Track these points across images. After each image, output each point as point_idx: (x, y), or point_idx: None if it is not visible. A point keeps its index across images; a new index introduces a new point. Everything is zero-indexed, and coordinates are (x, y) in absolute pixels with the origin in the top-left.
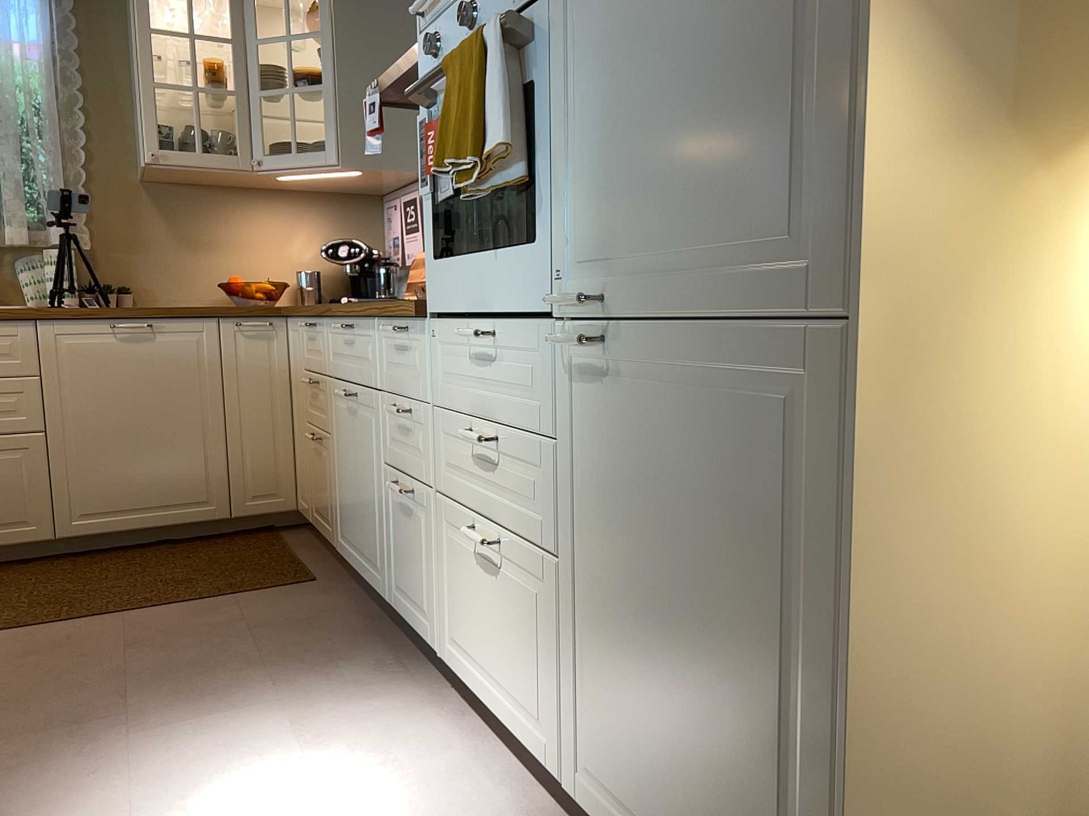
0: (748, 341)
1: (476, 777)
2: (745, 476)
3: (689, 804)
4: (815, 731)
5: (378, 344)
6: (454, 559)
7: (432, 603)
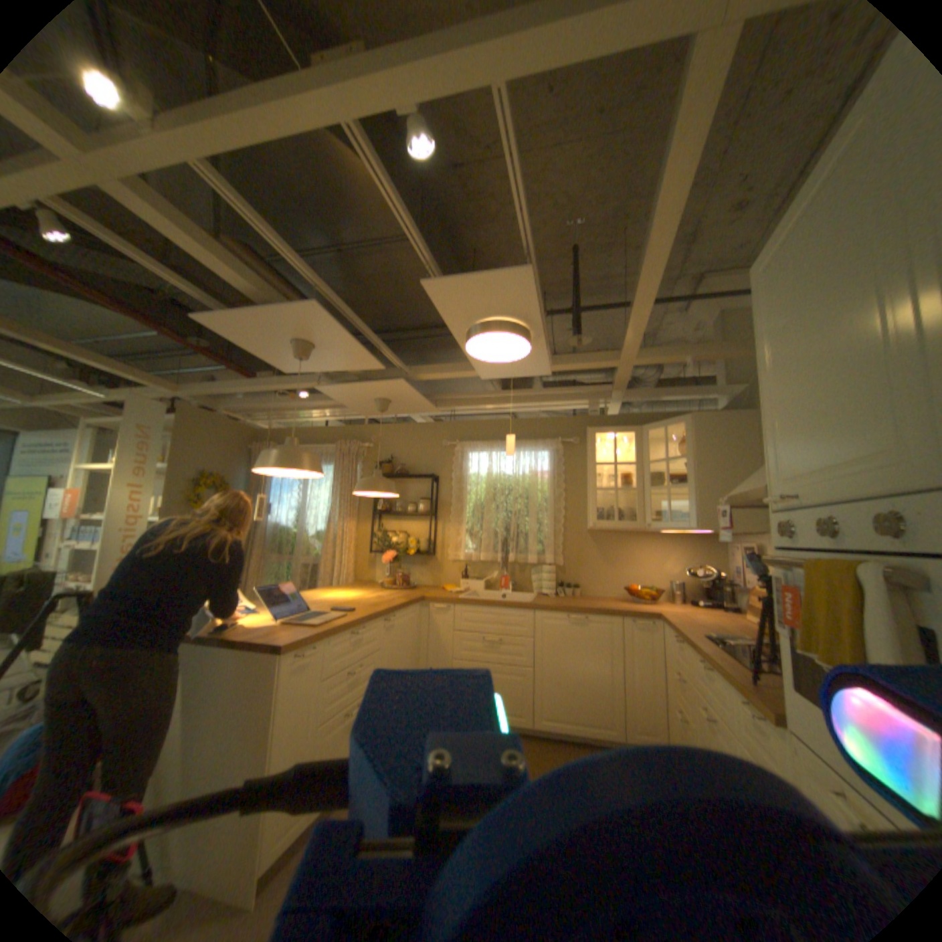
0: None
1: None
2: None
3: None
4: None
5: (733, 702)
6: None
7: None
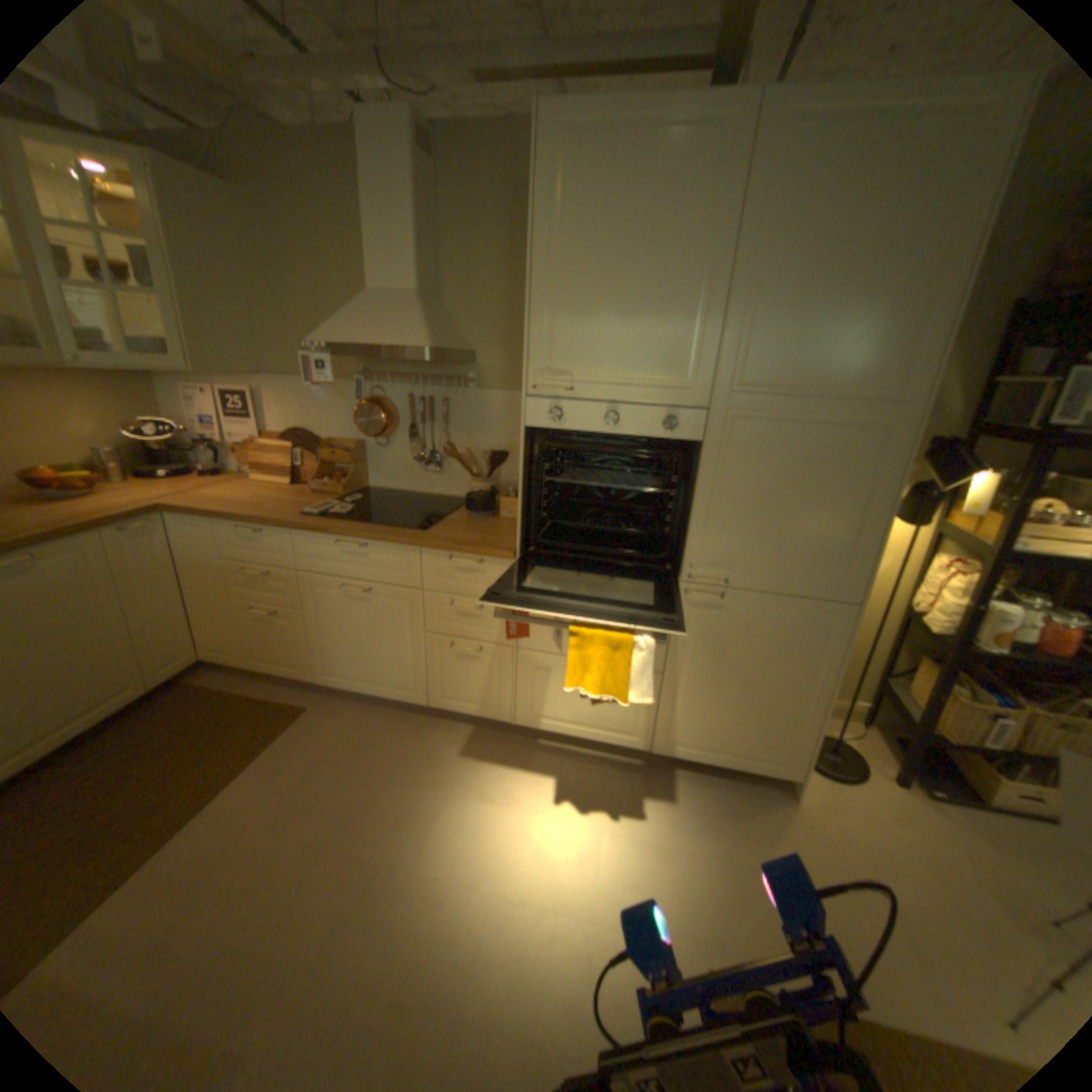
0: (803, 602)
1: (579, 765)
2: (793, 640)
3: (739, 734)
4: (808, 703)
5: (419, 562)
6: (537, 676)
7: (502, 699)
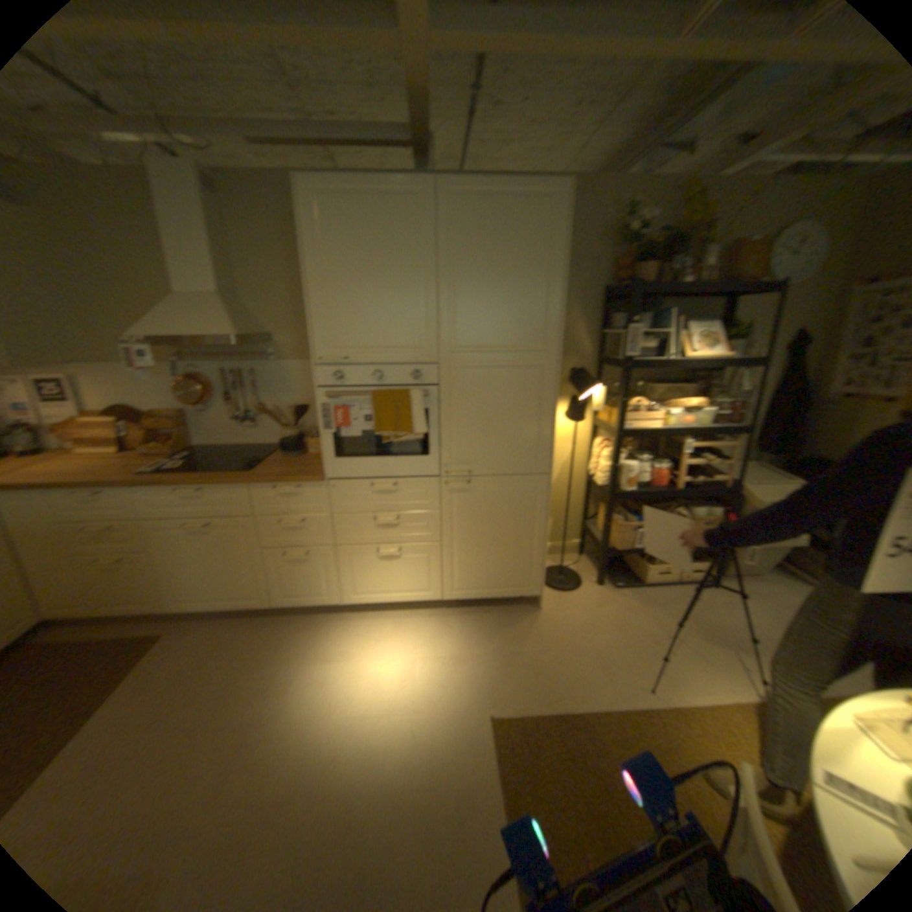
0: (519, 477)
1: (396, 621)
2: (517, 503)
3: (498, 572)
4: (534, 541)
5: (252, 494)
6: (356, 563)
7: (332, 586)
